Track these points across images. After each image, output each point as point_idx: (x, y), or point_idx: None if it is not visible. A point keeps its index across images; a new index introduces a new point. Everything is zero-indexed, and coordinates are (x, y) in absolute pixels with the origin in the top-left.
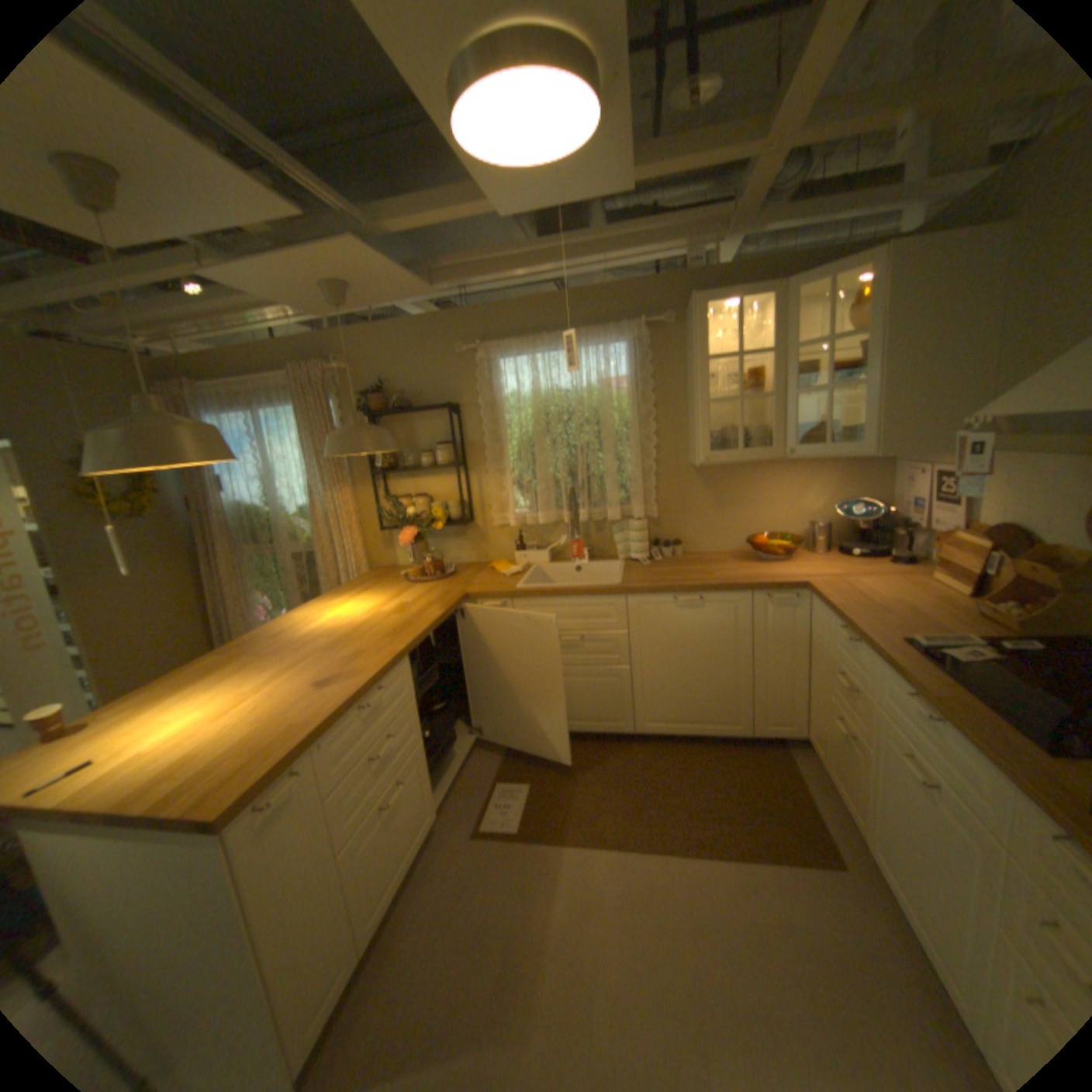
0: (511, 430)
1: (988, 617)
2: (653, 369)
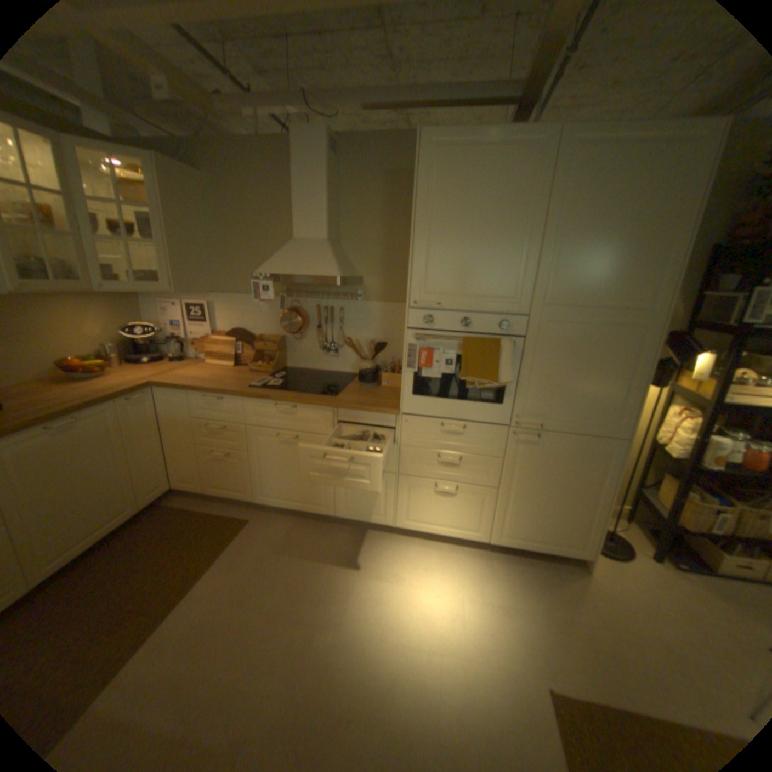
0: None
1: (253, 371)
2: None
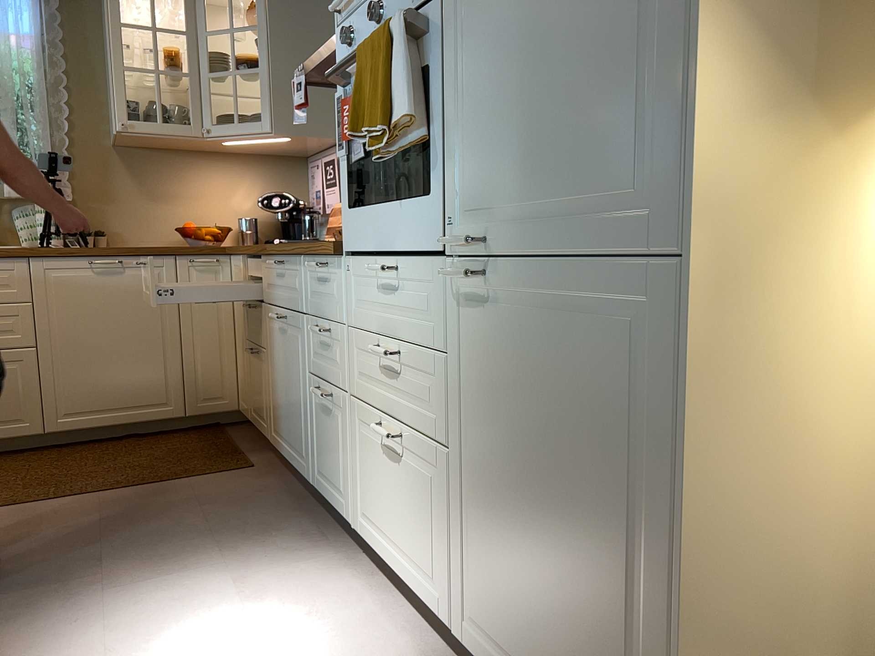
0: None
1: None
2: (65, 36)
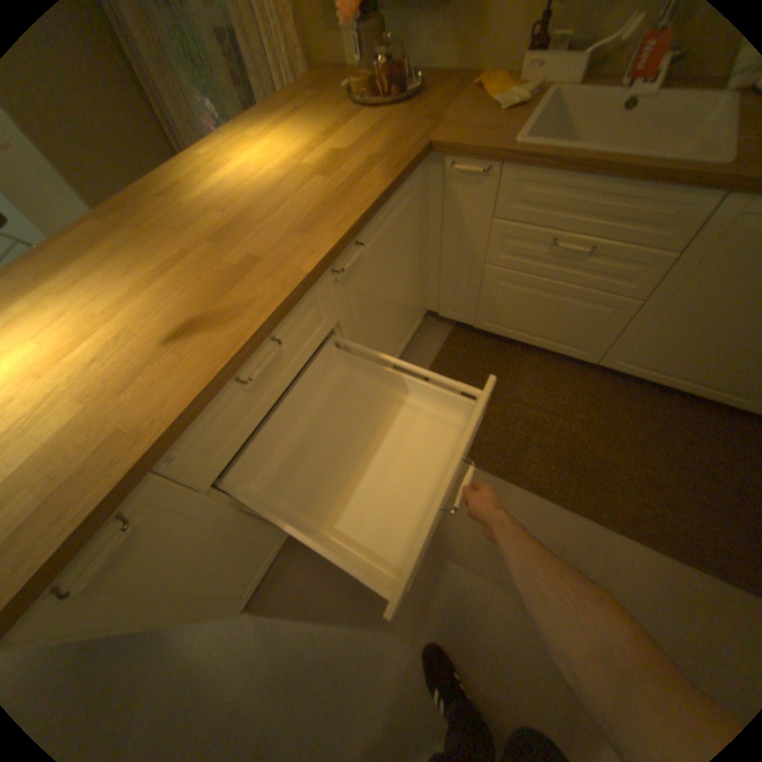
0: None
1: None
2: None
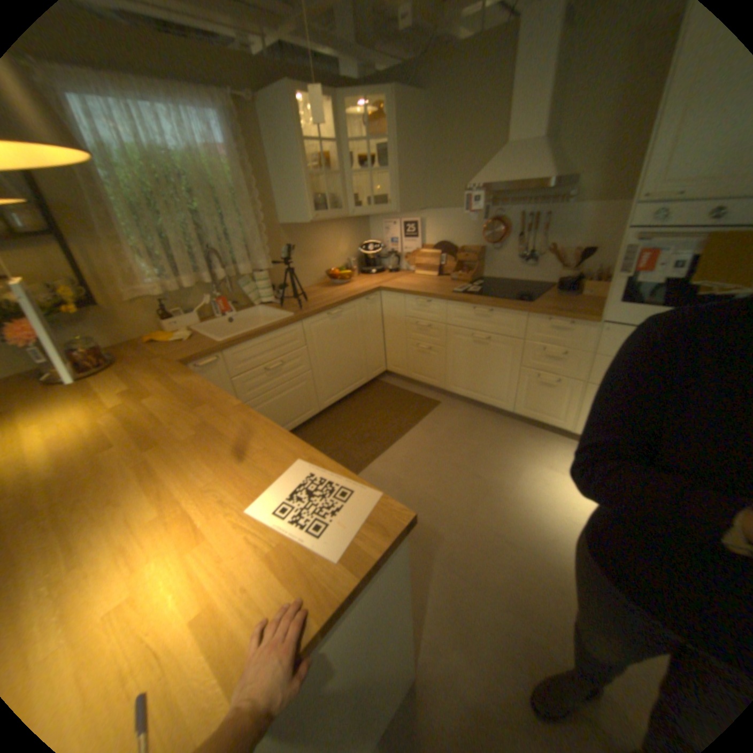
0: (111, 191)
1: (452, 280)
2: (238, 143)
